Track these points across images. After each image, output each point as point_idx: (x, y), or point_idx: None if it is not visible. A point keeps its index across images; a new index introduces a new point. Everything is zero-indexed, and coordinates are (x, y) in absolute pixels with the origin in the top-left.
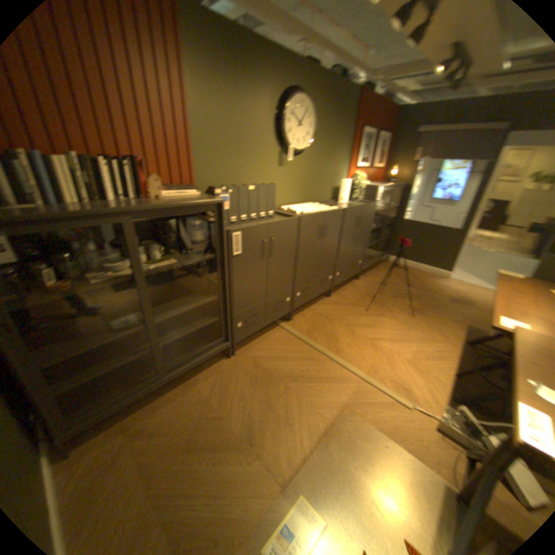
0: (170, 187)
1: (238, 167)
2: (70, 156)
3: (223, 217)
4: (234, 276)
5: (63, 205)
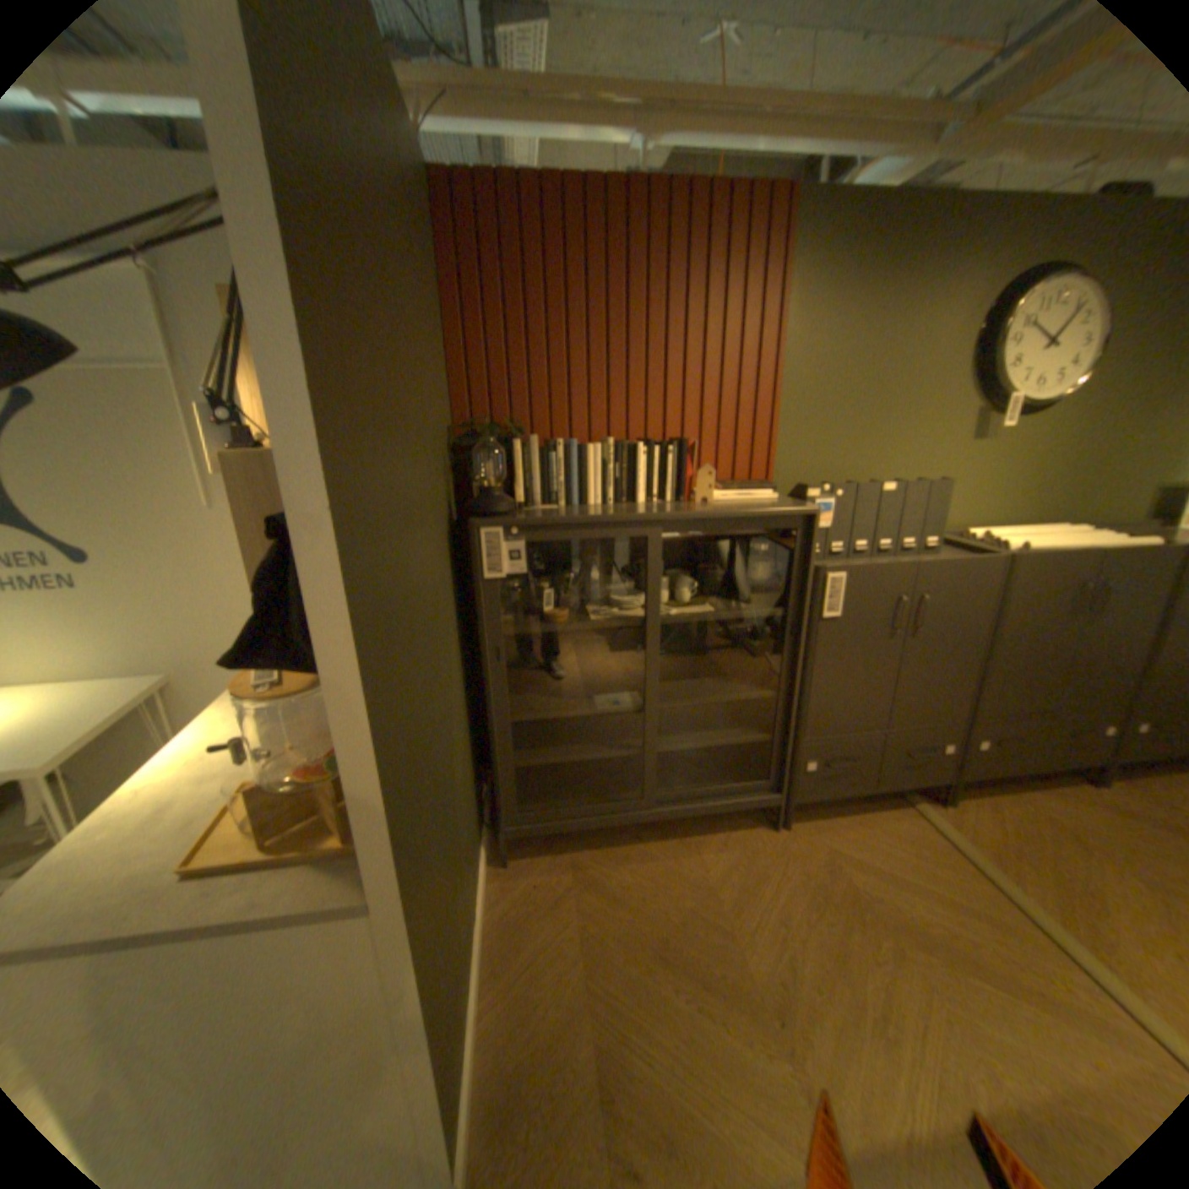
0: (725, 487)
1: (865, 447)
2: (604, 445)
3: (811, 542)
4: (814, 660)
5: (581, 509)
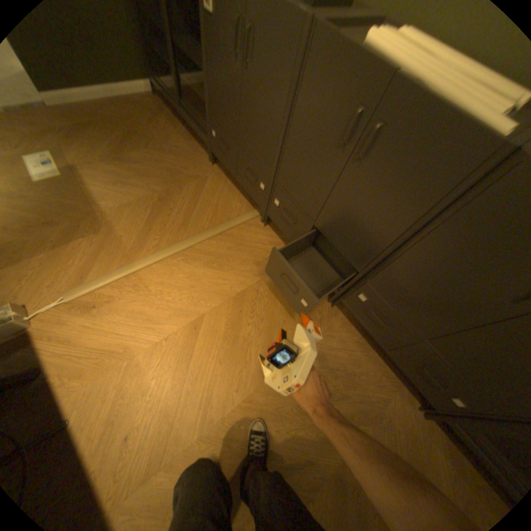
0: None
1: None
2: None
3: None
4: (206, 49)
5: None
